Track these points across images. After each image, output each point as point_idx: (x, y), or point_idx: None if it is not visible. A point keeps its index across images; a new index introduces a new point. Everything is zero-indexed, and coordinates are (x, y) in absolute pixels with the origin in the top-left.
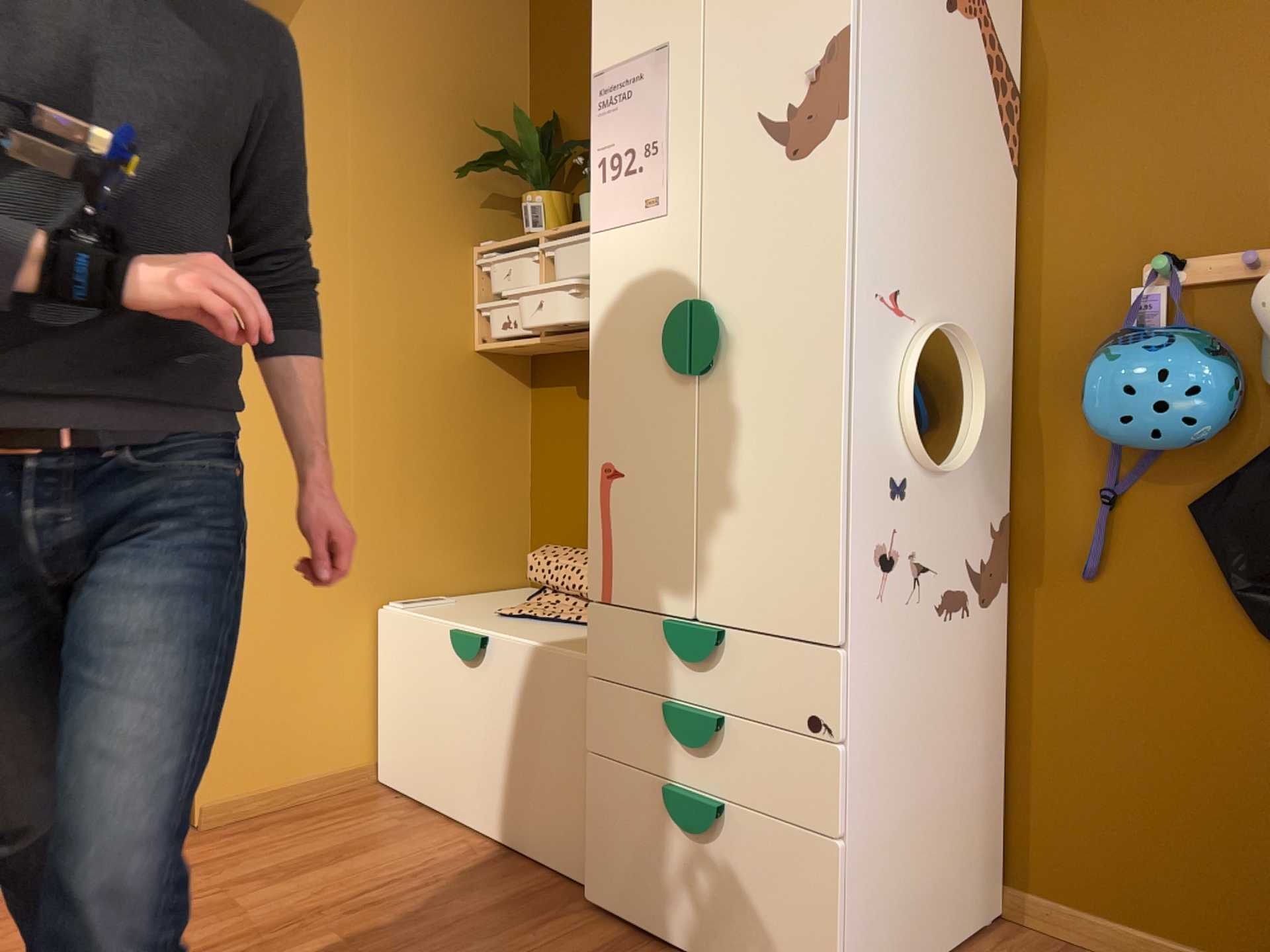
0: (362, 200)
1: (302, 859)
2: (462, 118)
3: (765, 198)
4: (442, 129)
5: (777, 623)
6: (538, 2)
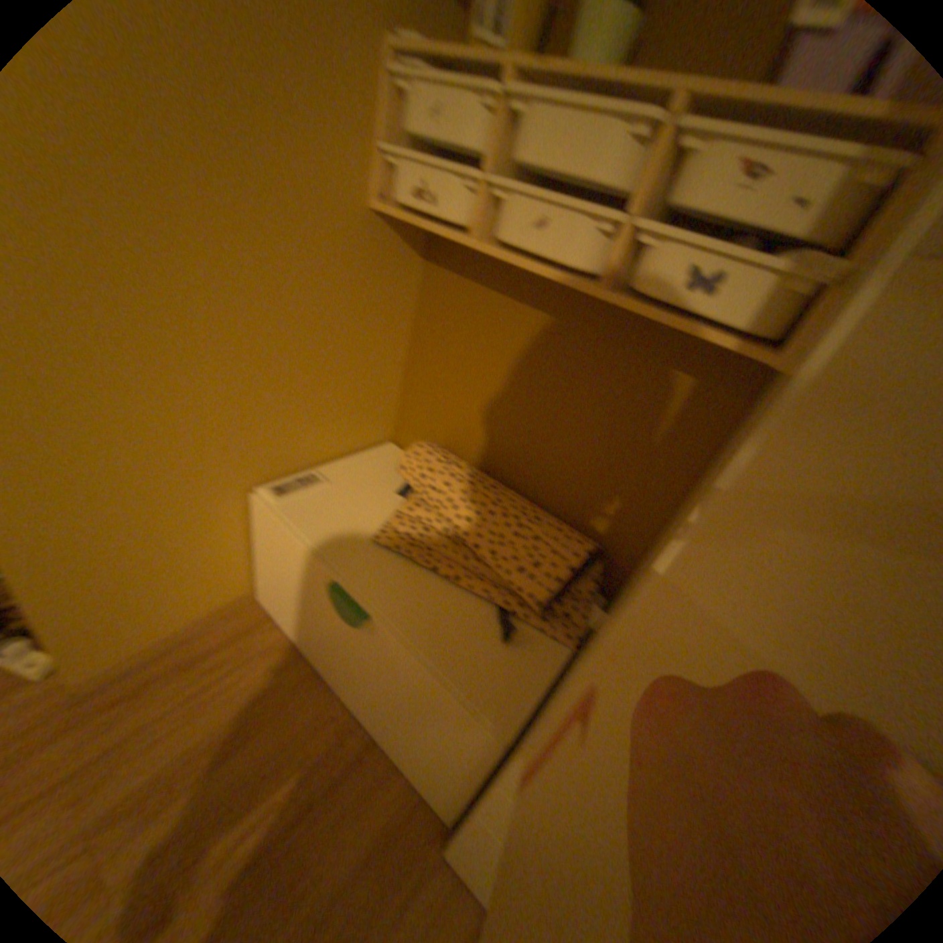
0: None
1: (184, 759)
2: None
3: None
4: None
5: None
6: None
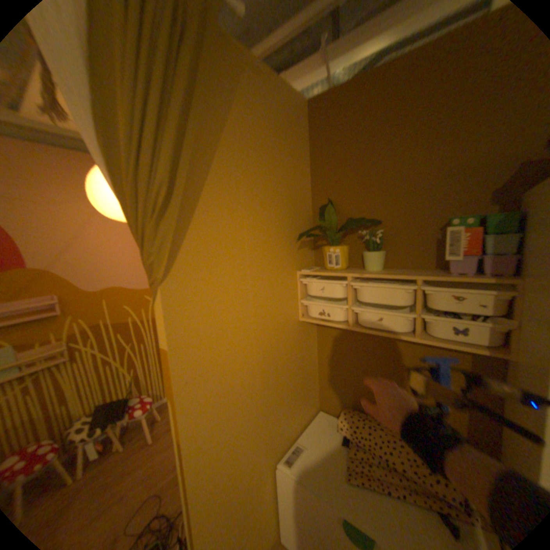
0: (254, 267)
1: None
2: (289, 205)
3: None
4: (282, 214)
5: None
6: (314, 138)
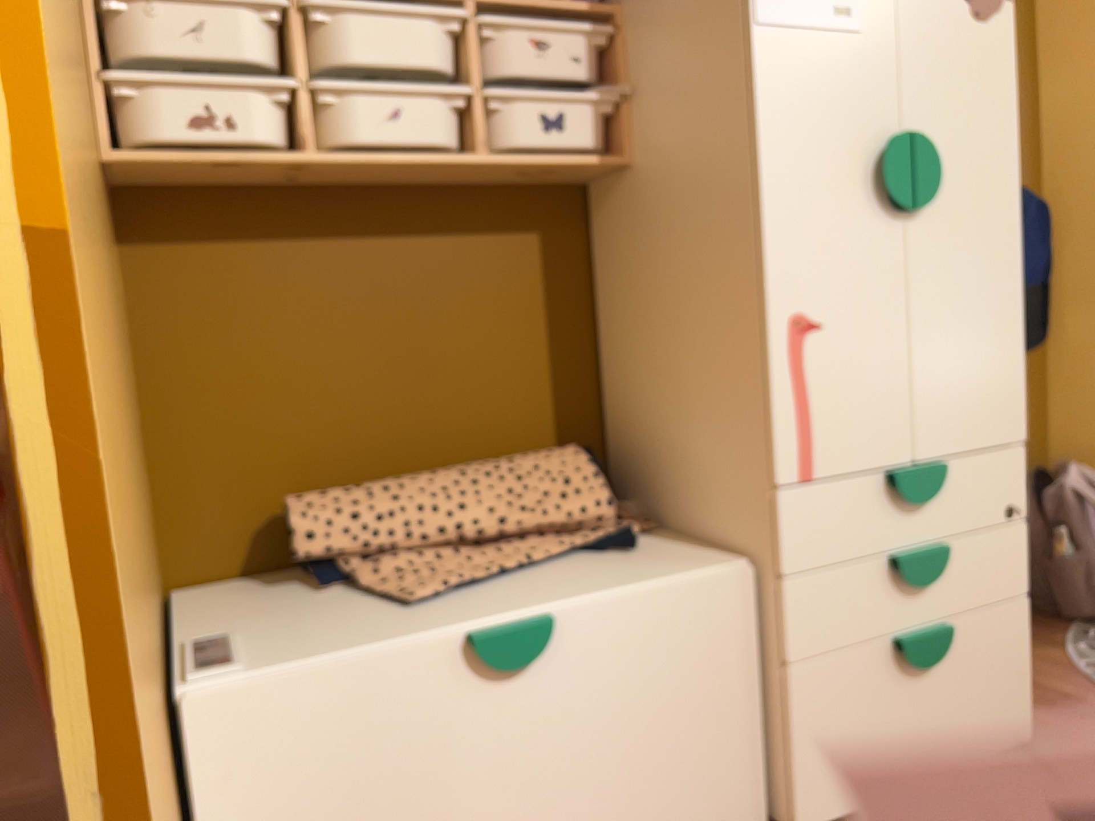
0: None
1: None
2: None
3: (958, 46)
4: None
5: (985, 437)
6: None
